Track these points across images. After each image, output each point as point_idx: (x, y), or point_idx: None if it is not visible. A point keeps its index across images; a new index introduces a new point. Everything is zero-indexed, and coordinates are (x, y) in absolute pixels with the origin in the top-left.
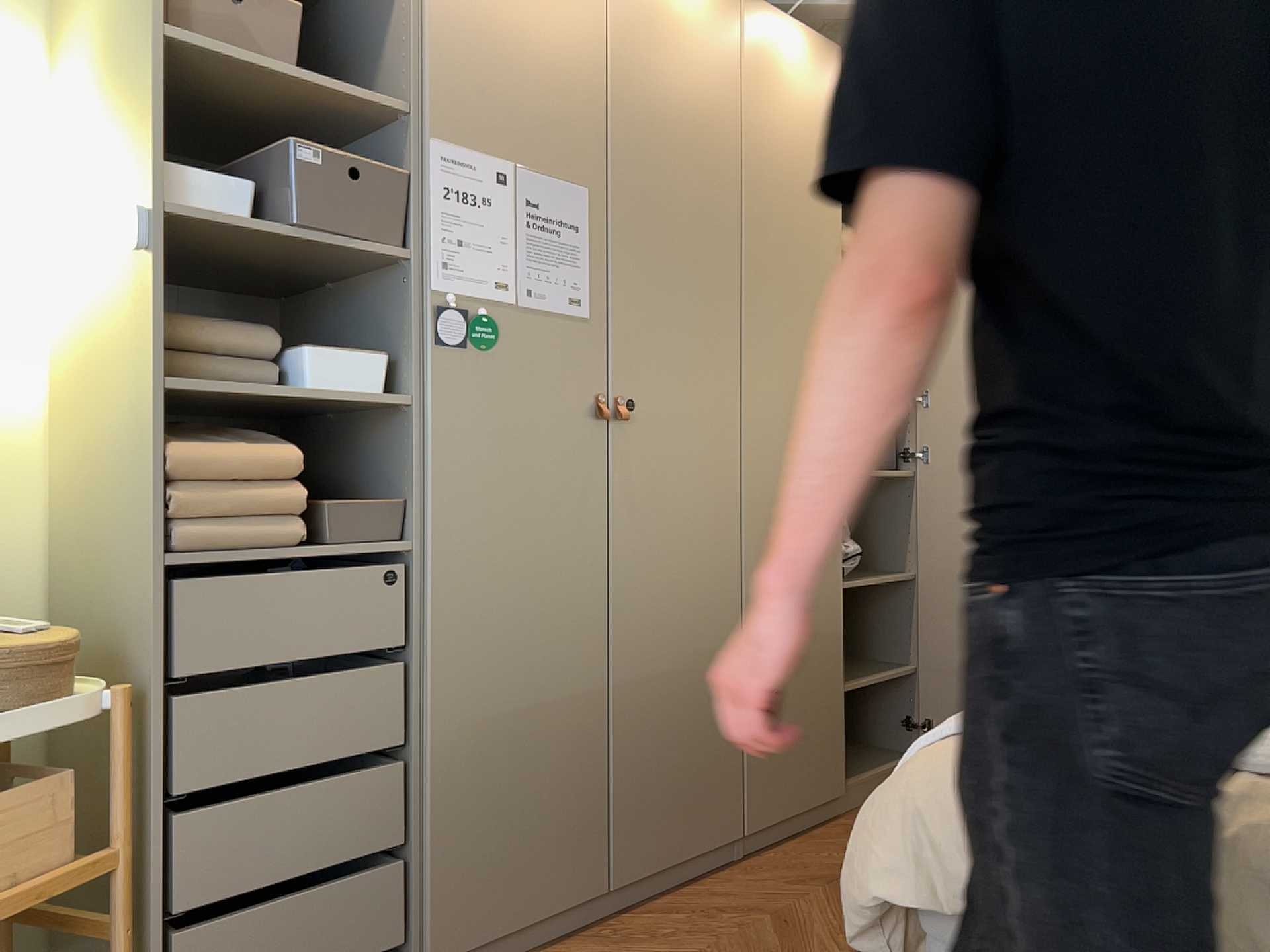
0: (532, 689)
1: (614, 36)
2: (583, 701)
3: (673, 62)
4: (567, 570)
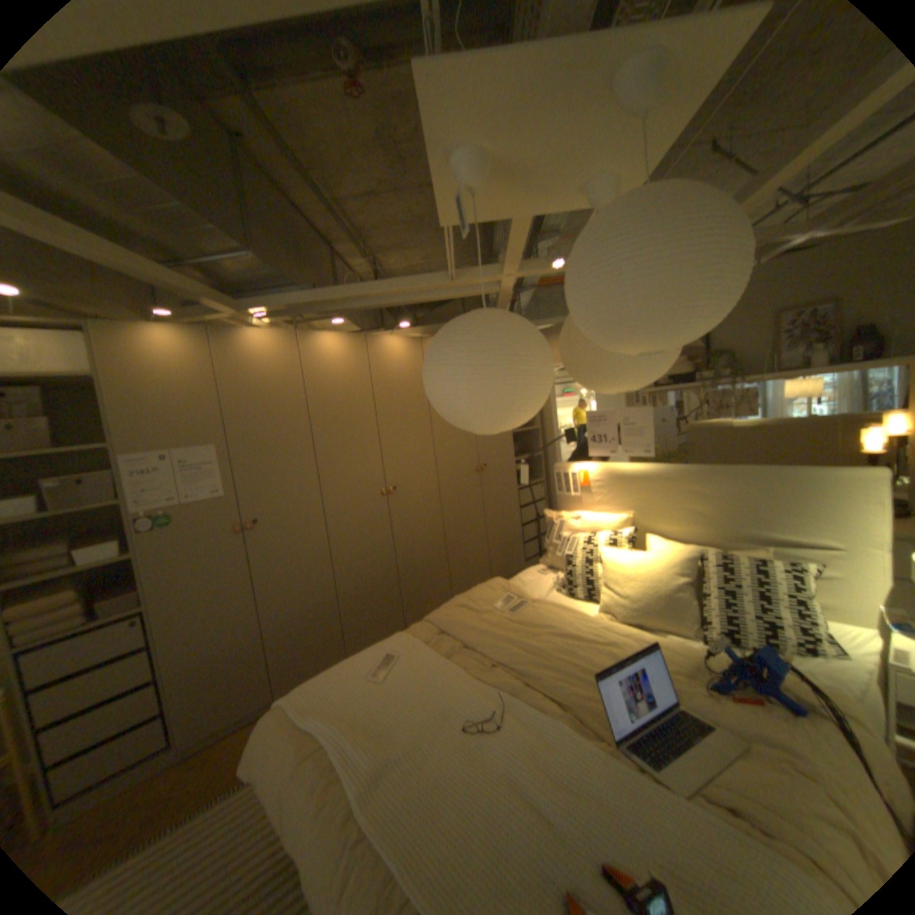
0: (216, 643)
1: (218, 378)
2: (246, 639)
3: (256, 377)
4: (228, 595)
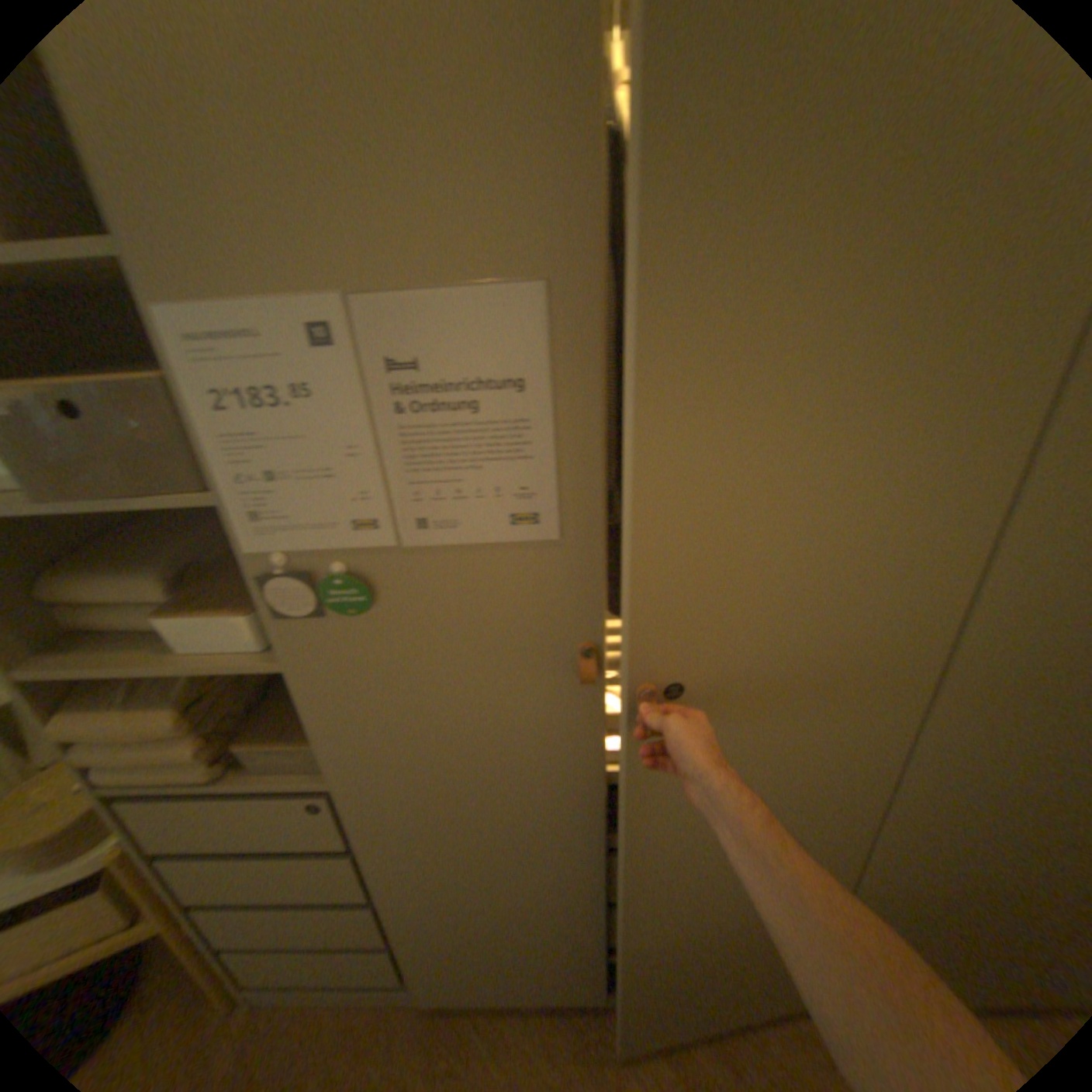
0: (498, 894)
1: None
2: (570, 906)
3: None
4: (537, 818)
